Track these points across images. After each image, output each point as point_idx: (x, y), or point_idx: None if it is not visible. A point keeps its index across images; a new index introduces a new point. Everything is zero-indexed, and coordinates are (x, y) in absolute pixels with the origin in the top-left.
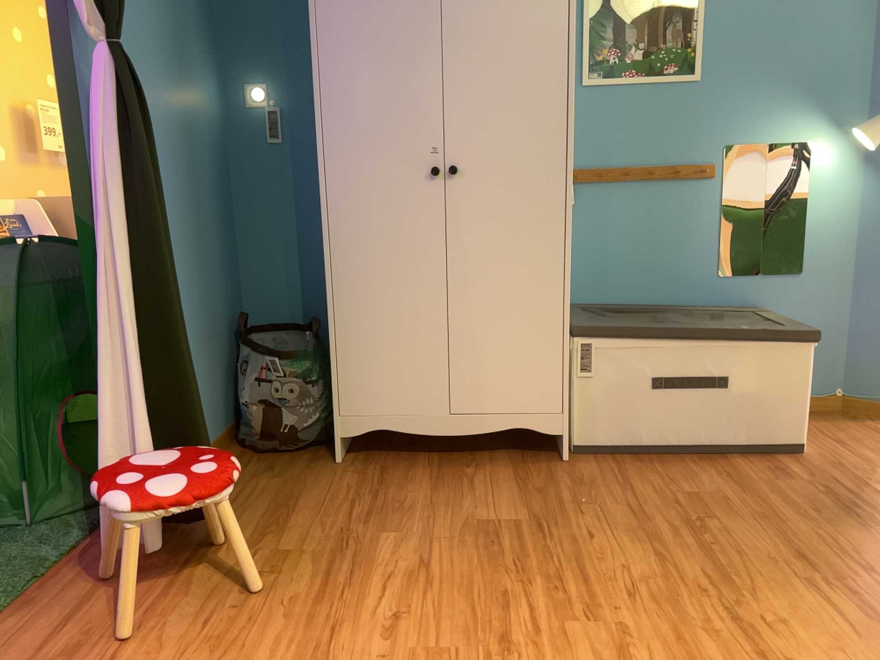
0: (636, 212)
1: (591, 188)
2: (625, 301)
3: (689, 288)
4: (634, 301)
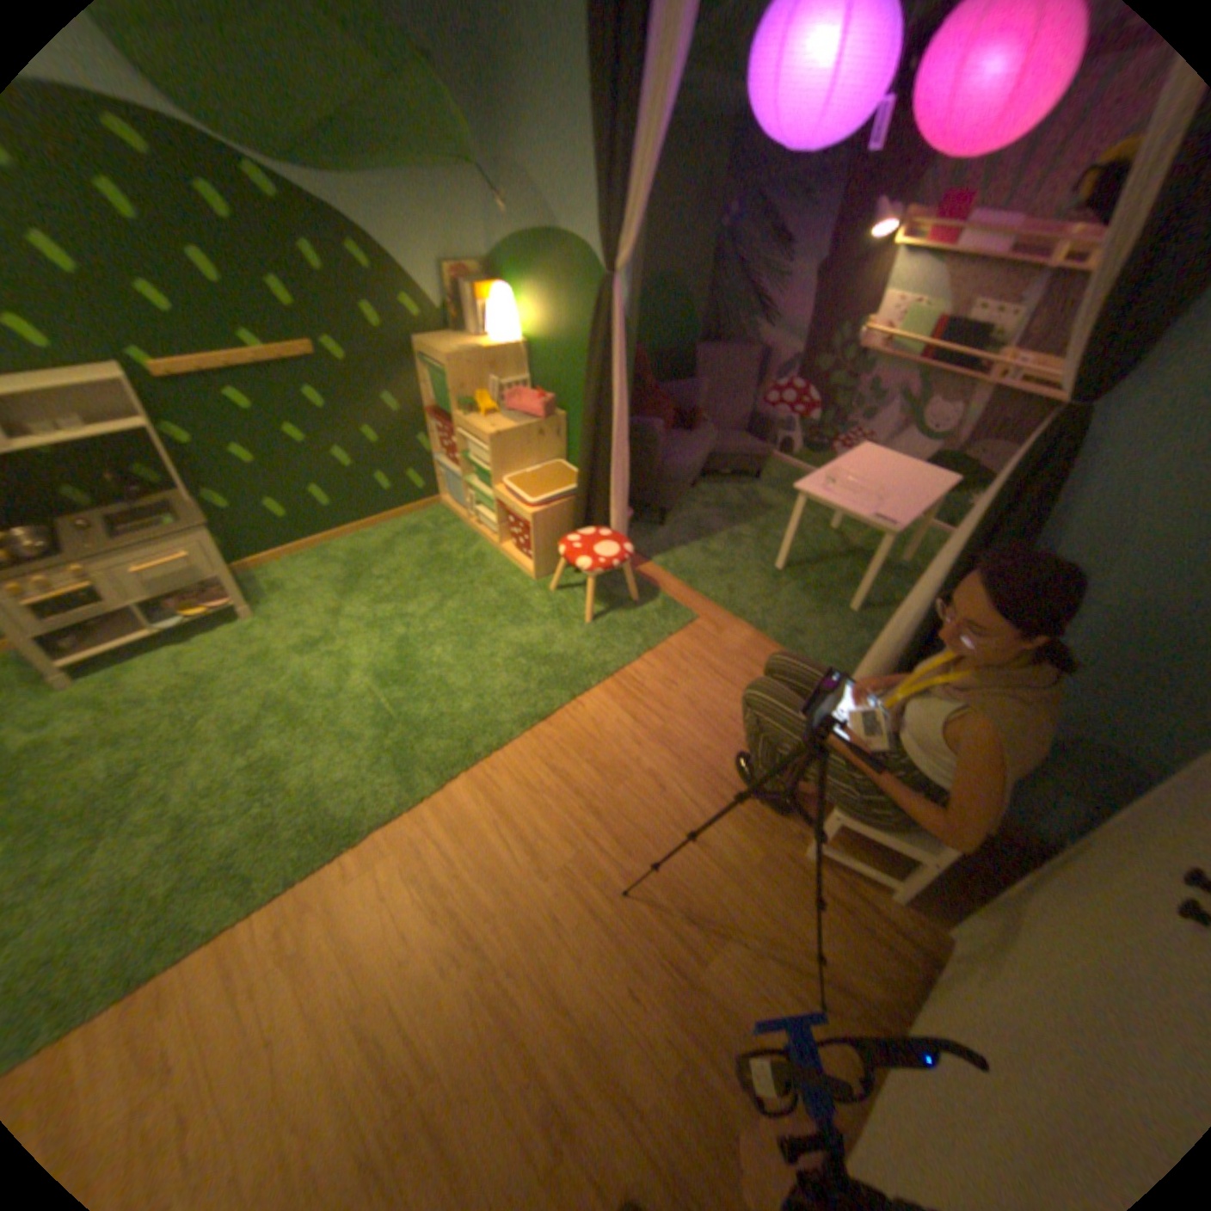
0: None
1: None
2: None
3: None
4: None
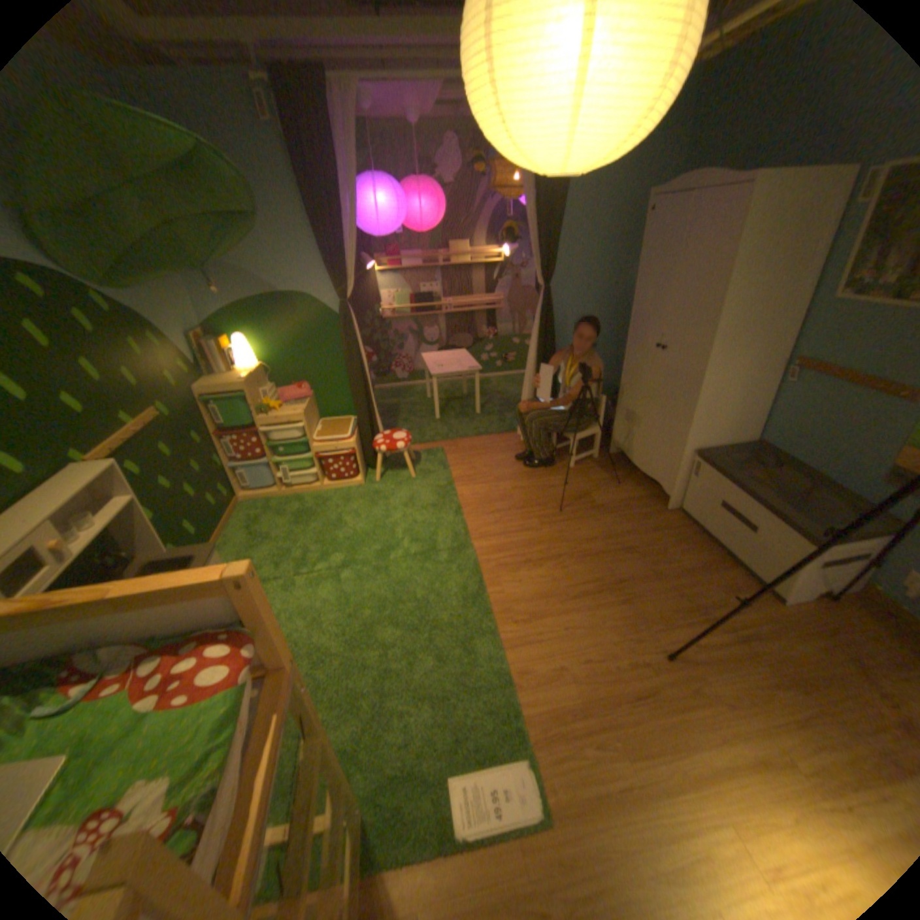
0: (837, 406)
1: (812, 376)
2: (804, 462)
3: (853, 478)
4: (809, 466)
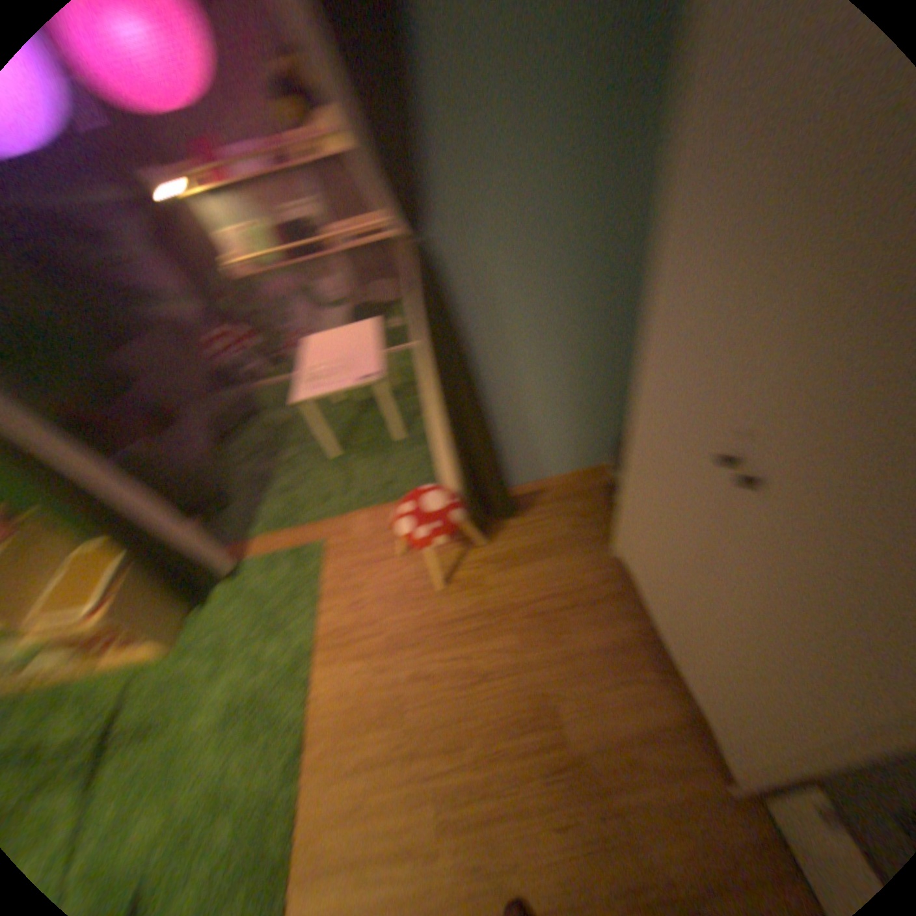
0: None
1: None
2: None
3: None
4: None
